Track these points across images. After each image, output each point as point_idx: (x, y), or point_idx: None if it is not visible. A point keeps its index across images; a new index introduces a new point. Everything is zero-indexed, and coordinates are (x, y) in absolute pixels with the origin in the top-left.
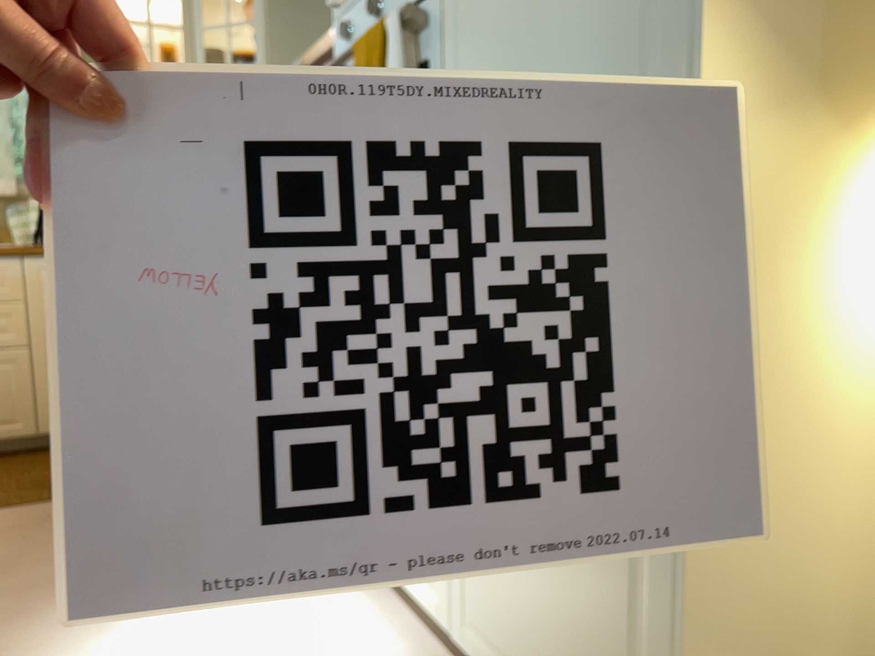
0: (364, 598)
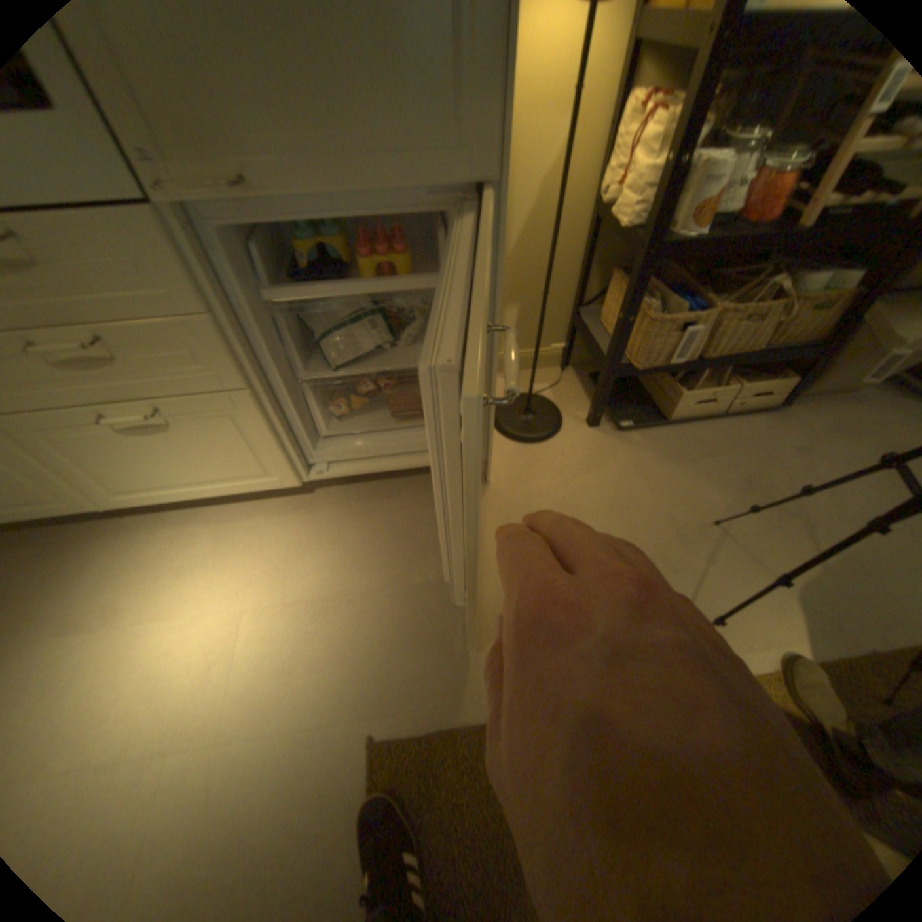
0: (176, 530)
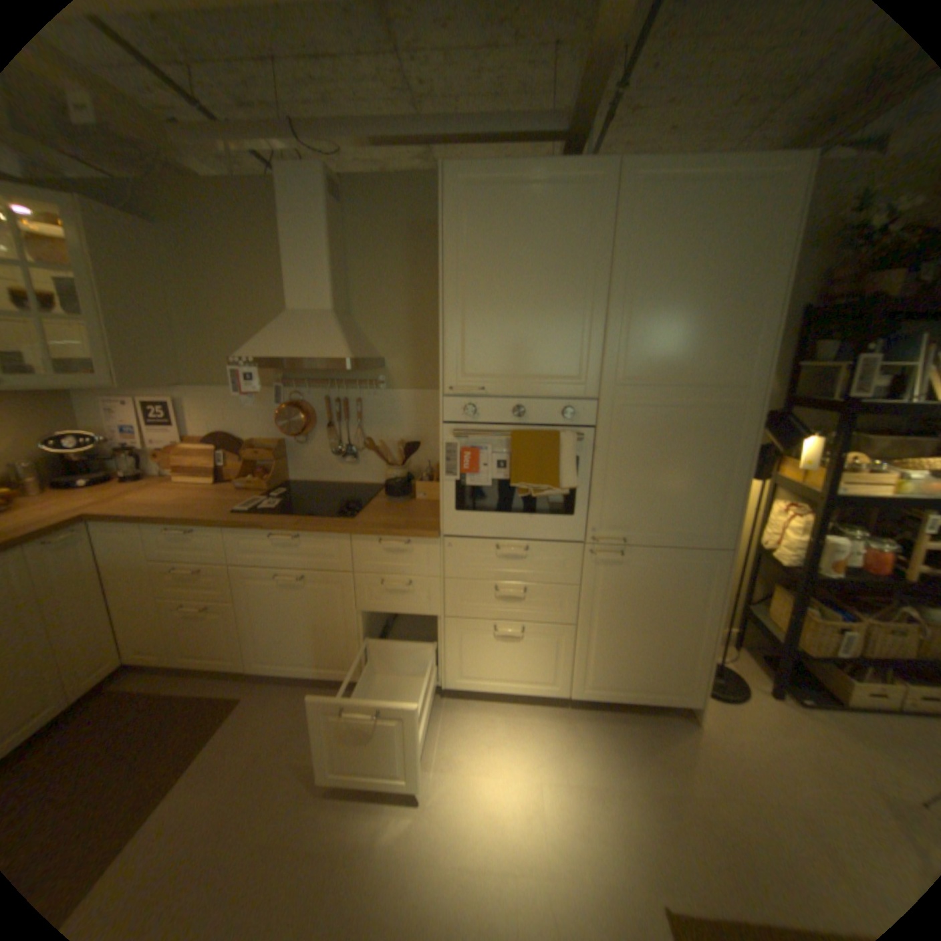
0: (477, 715)
